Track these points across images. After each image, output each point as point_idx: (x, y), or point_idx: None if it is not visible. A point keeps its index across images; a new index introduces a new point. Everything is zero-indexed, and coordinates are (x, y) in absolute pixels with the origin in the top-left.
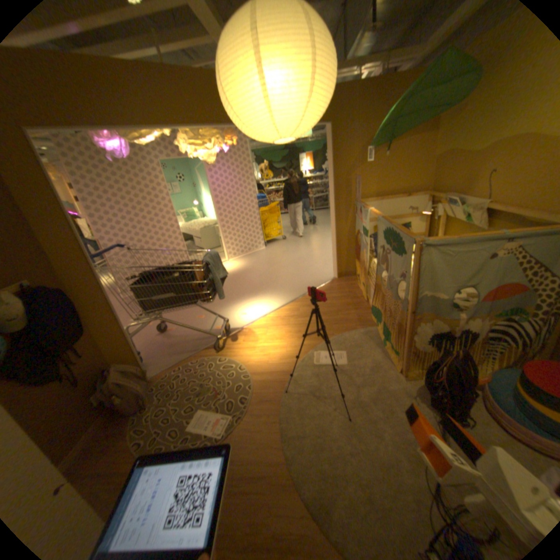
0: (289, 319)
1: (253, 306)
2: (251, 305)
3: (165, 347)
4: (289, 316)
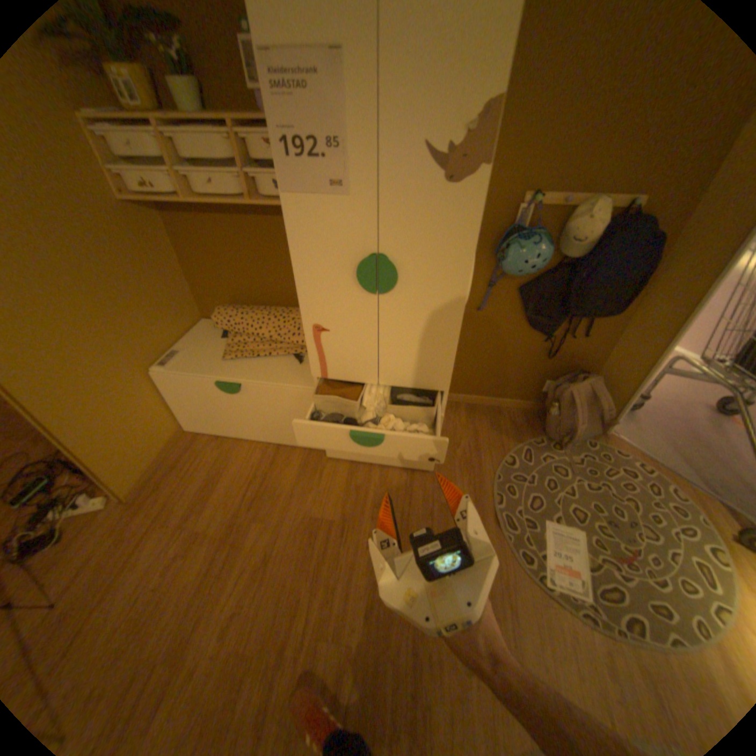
0: None
1: None
2: None
3: (686, 431)
4: None
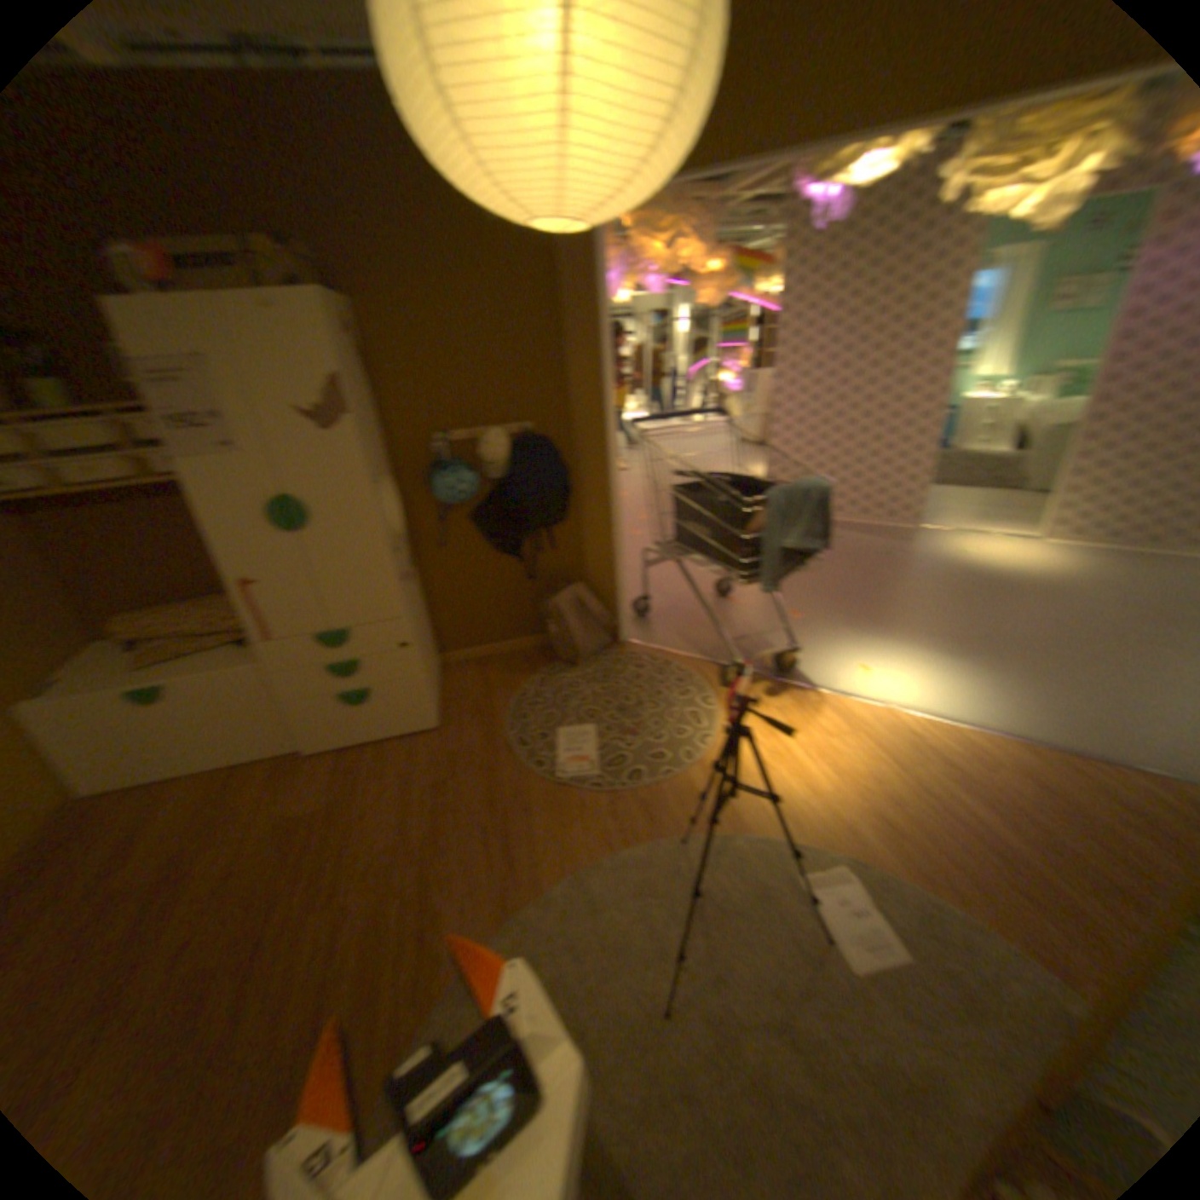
0: (933, 763)
1: (911, 671)
2: (910, 666)
3: (680, 617)
4: (947, 758)
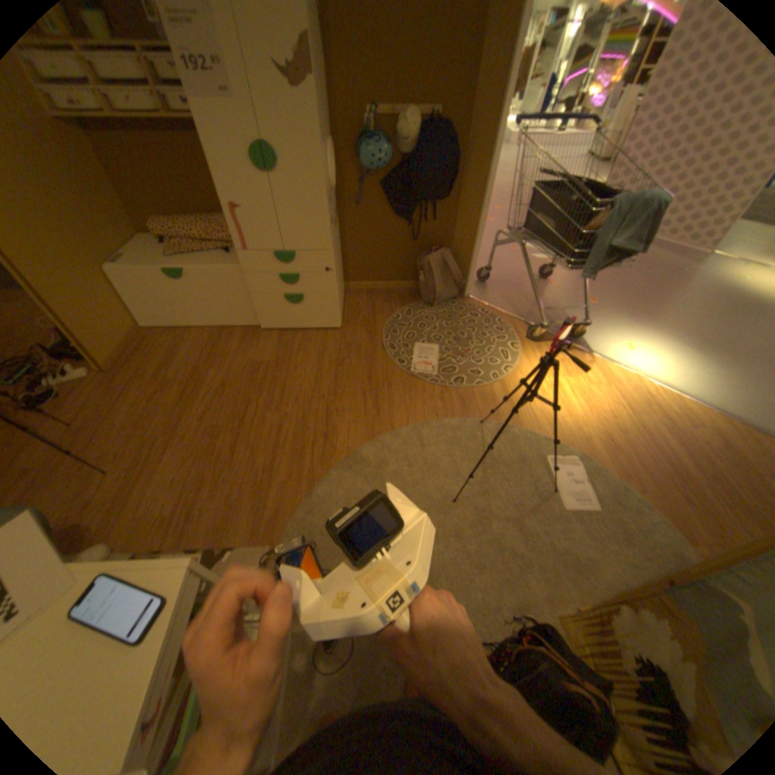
0: (657, 414)
1: (664, 355)
2: (665, 352)
3: (511, 287)
4: (667, 413)
